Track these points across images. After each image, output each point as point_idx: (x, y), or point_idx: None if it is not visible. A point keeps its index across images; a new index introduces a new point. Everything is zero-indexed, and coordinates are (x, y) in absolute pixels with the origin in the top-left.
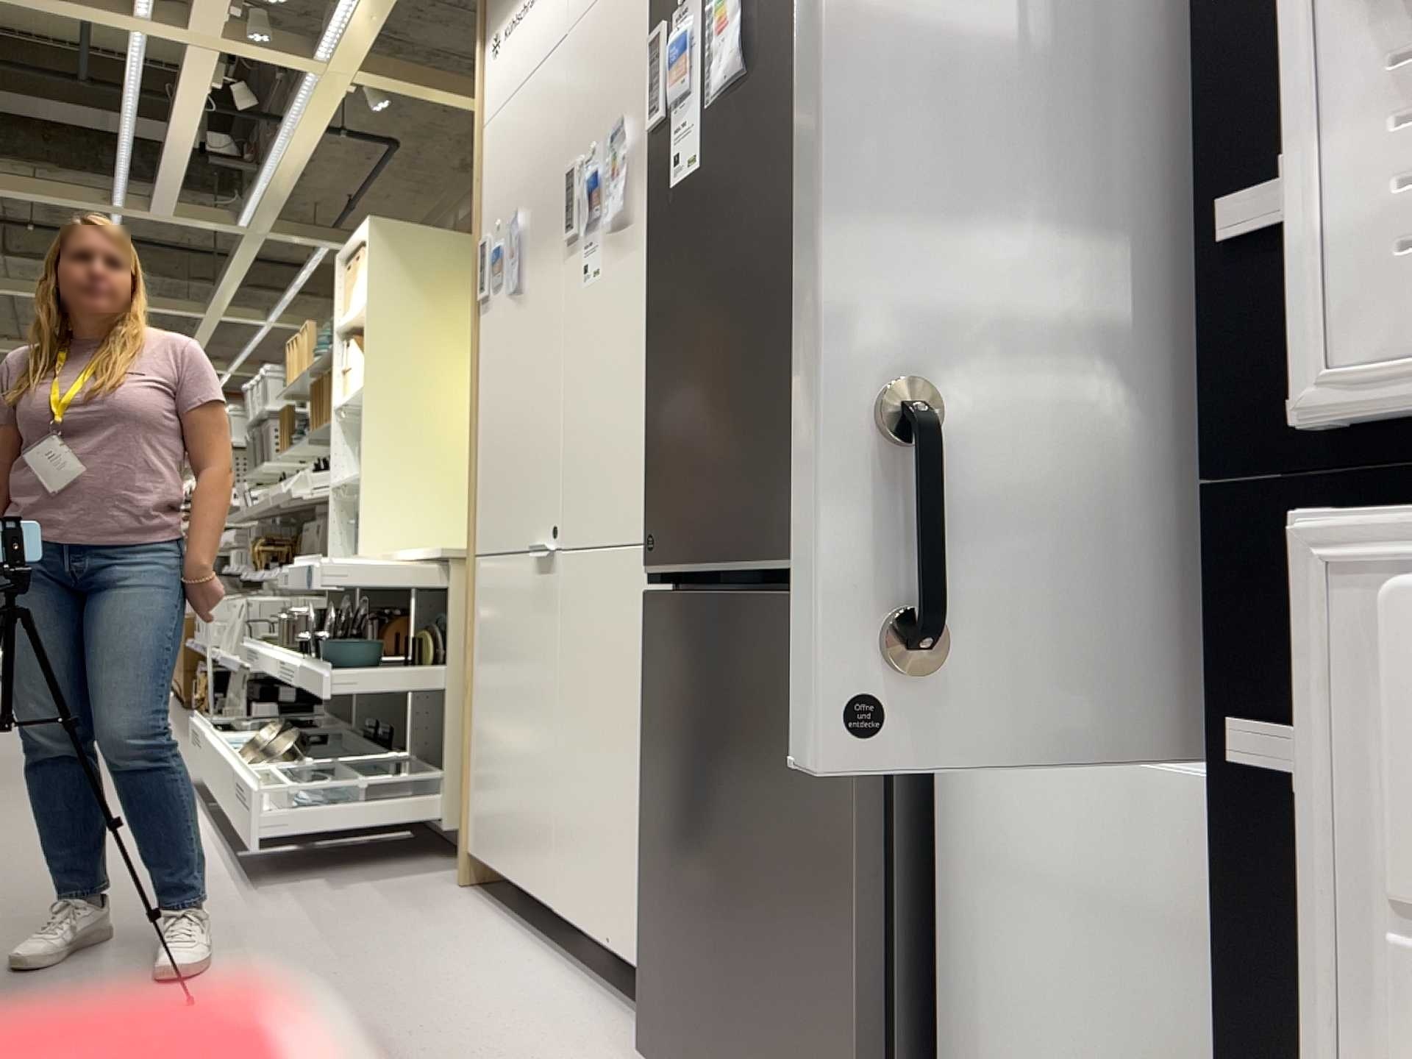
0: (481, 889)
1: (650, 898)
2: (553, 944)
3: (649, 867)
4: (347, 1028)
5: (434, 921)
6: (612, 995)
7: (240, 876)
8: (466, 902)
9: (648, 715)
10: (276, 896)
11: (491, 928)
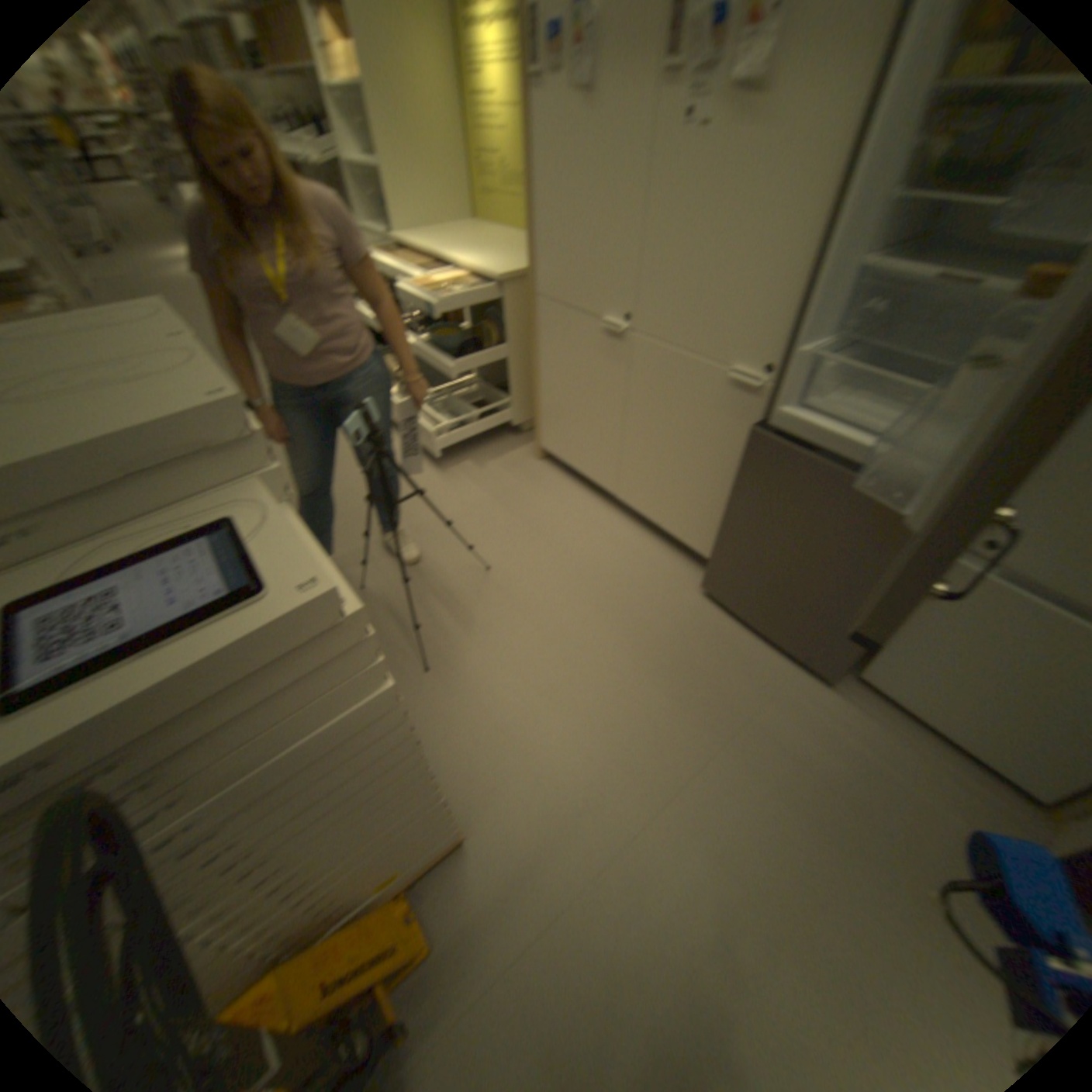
0: (552, 460)
1: (724, 544)
2: (611, 501)
3: (727, 535)
4: (565, 572)
5: (547, 489)
6: (657, 536)
7: (430, 459)
8: (551, 471)
9: (745, 481)
10: (460, 475)
11: (576, 491)
